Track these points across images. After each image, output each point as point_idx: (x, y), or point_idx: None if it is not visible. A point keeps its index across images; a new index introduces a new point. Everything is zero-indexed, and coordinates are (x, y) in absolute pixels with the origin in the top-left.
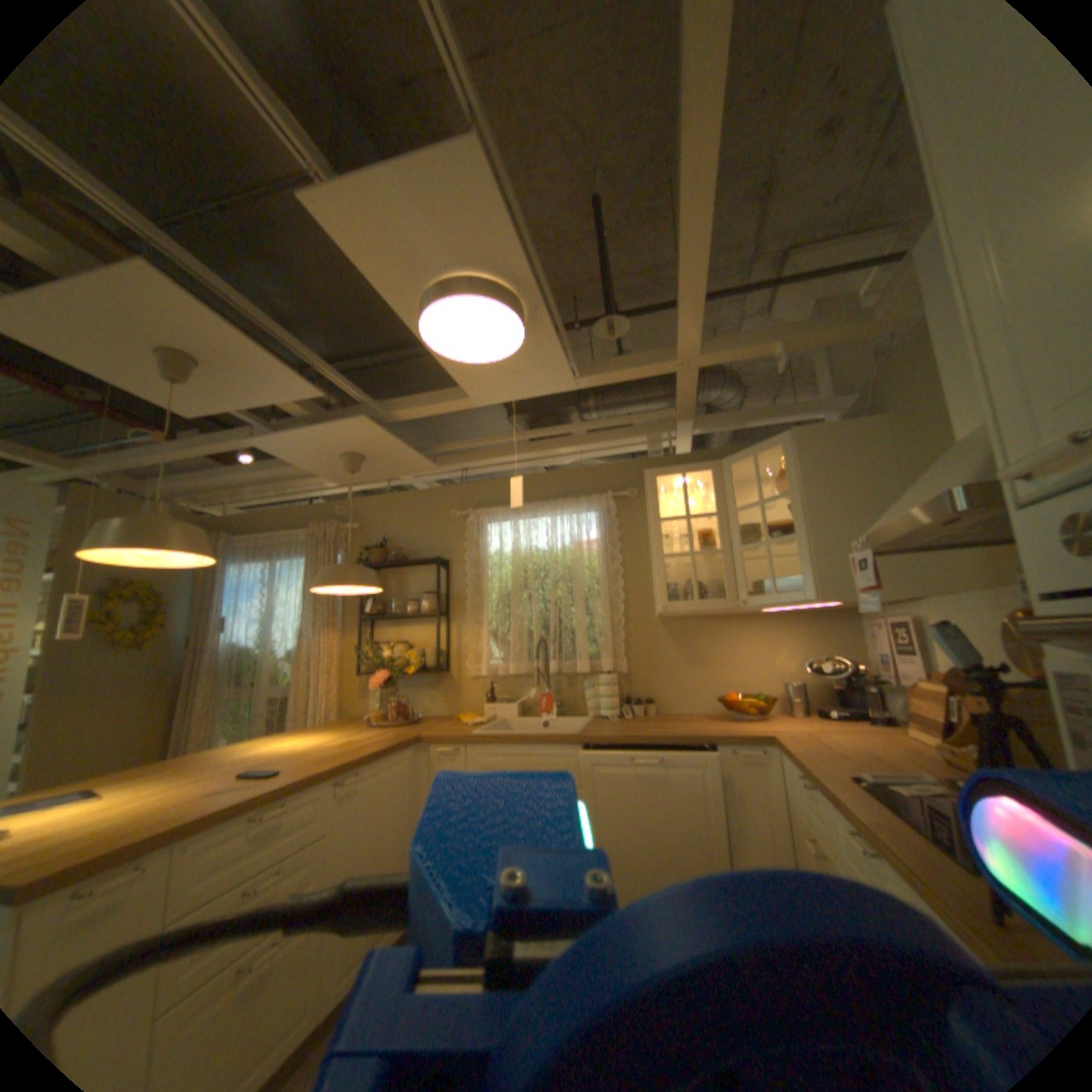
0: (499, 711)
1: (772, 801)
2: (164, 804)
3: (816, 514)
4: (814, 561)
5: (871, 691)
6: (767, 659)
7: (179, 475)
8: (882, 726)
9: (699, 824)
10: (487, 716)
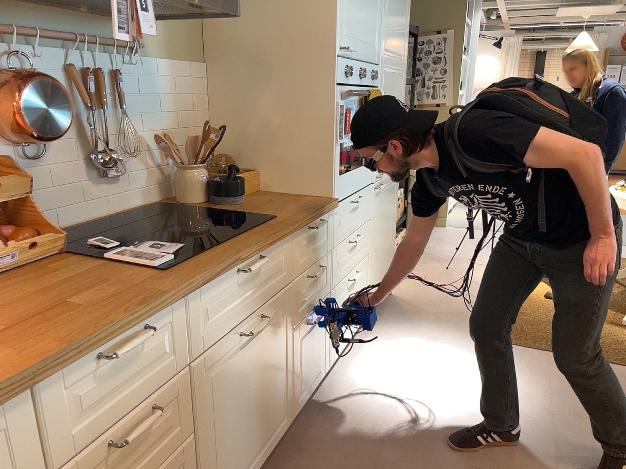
0: None
1: None
2: None
3: None
4: None
5: None
6: None
7: None
8: None
9: None
10: None
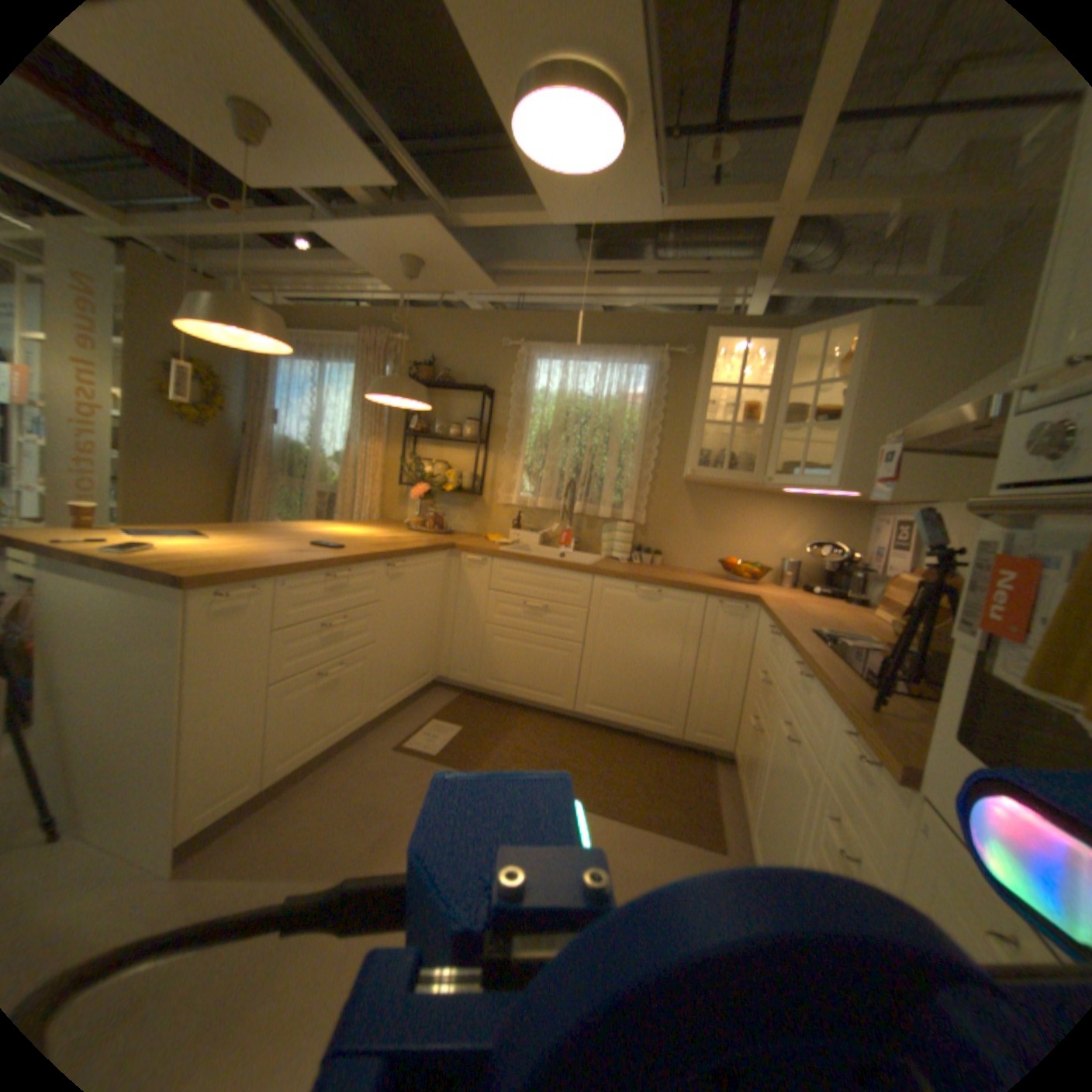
0: (523, 538)
1: (741, 644)
2: (263, 550)
3: (867, 405)
4: (848, 452)
5: (857, 577)
6: (774, 536)
7: (232, 252)
8: (855, 606)
9: (675, 650)
10: (512, 540)
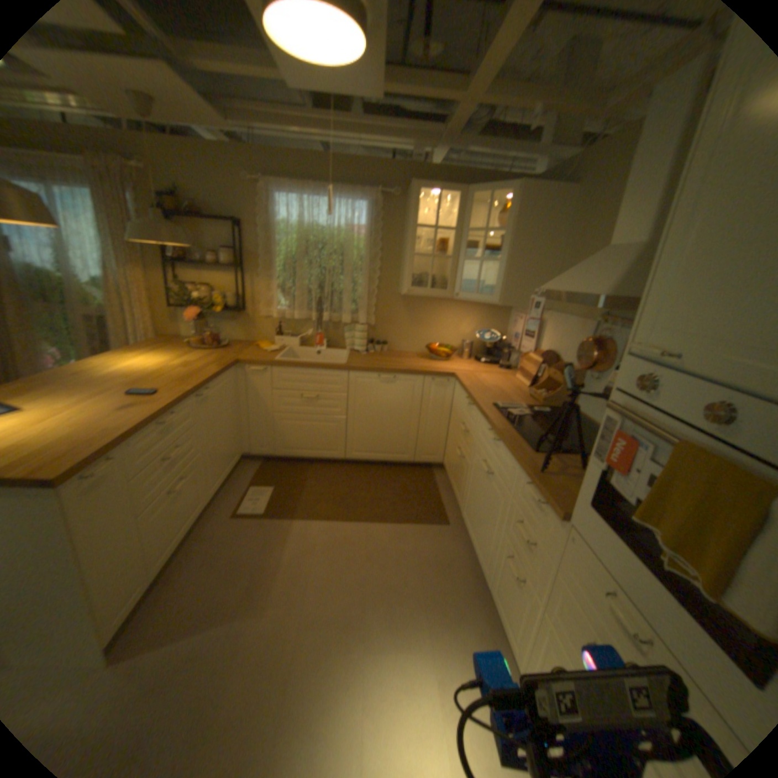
0: (287, 341)
1: (445, 402)
2: (90, 415)
3: (517, 248)
4: (505, 279)
5: (505, 351)
6: (457, 325)
7: None
8: (504, 369)
9: (407, 411)
10: (278, 344)
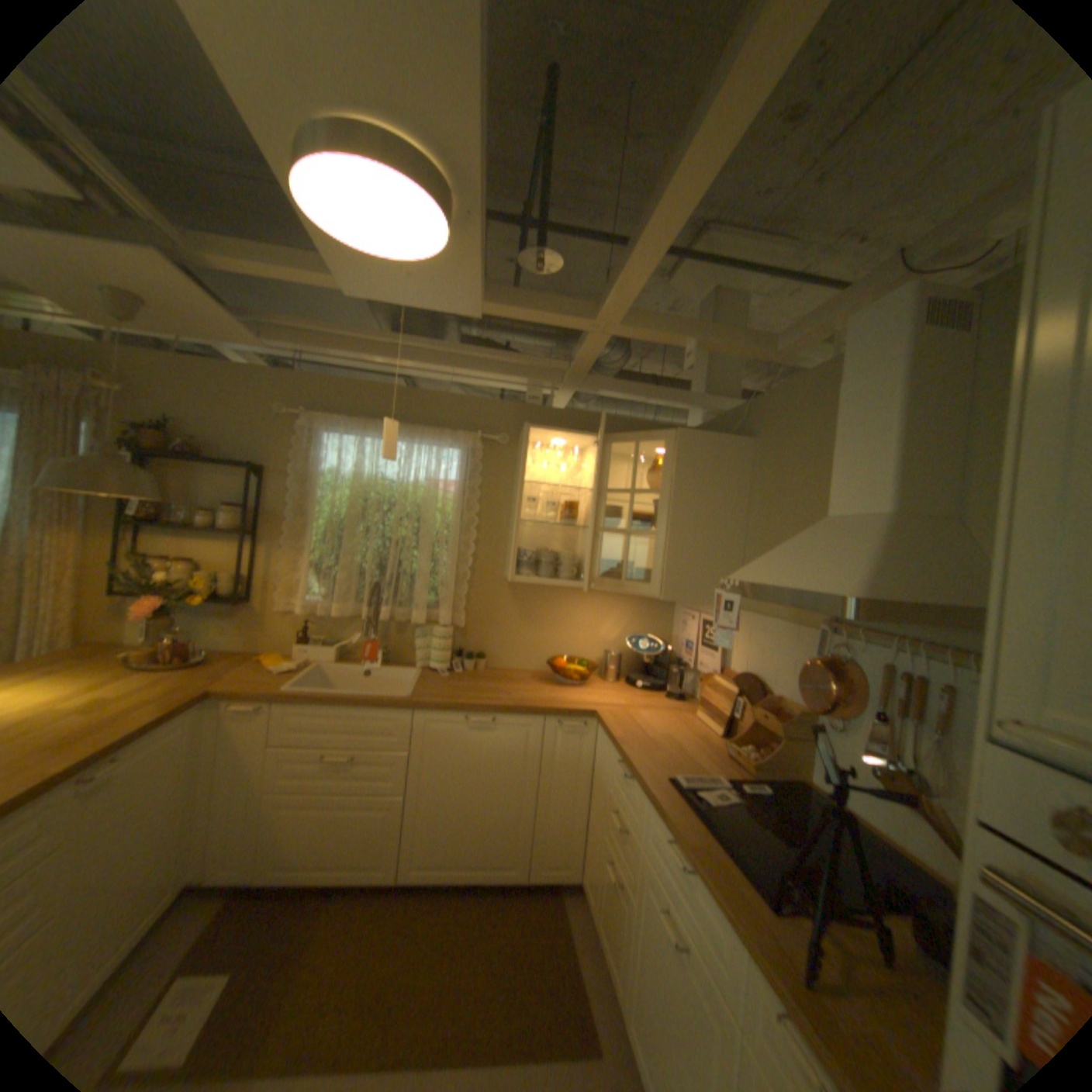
0: (313, 654)
1: (582, 764)
2: None
3: (679, 518)
4: (665, 562)
5: (673, 670)
6: (595, 627)
7: None
8: (675, 701)
9: (515, 784)
10: (298, 658)
